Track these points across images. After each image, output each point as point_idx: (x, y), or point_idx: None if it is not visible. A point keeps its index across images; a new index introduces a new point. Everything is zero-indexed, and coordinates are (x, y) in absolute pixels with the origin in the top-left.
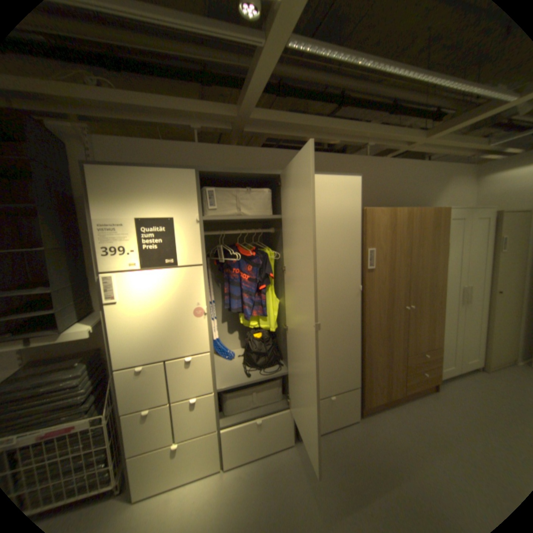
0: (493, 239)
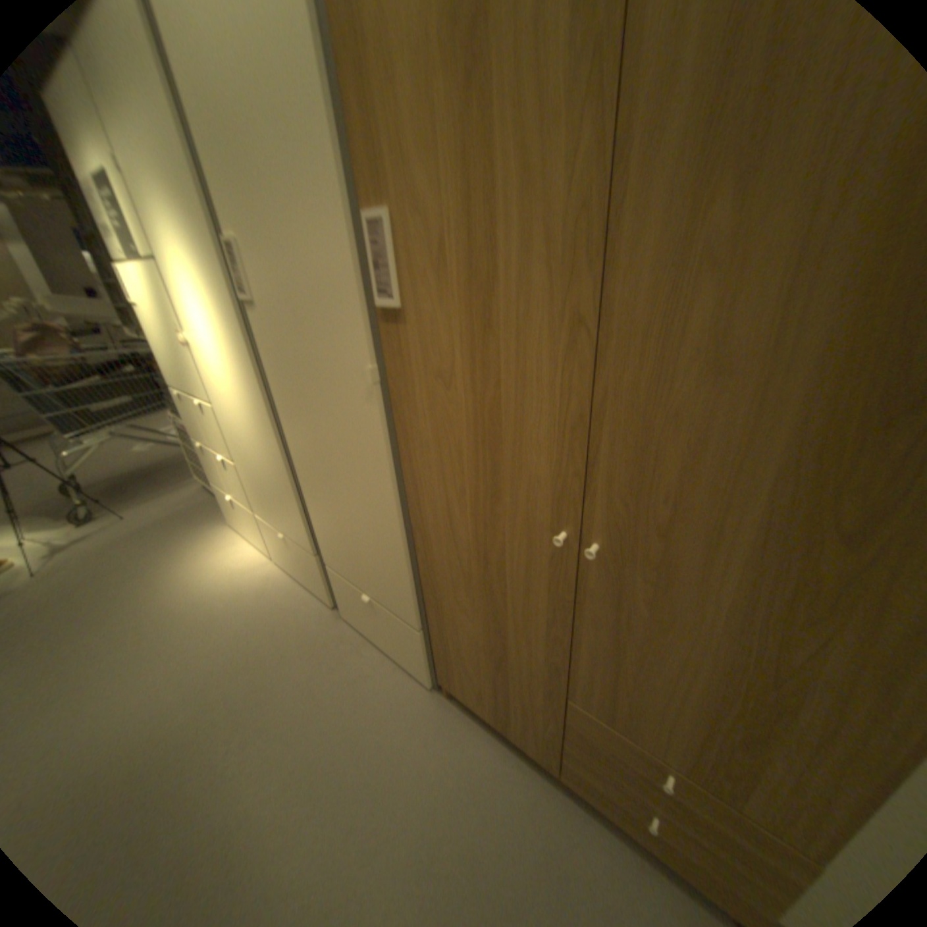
0: None
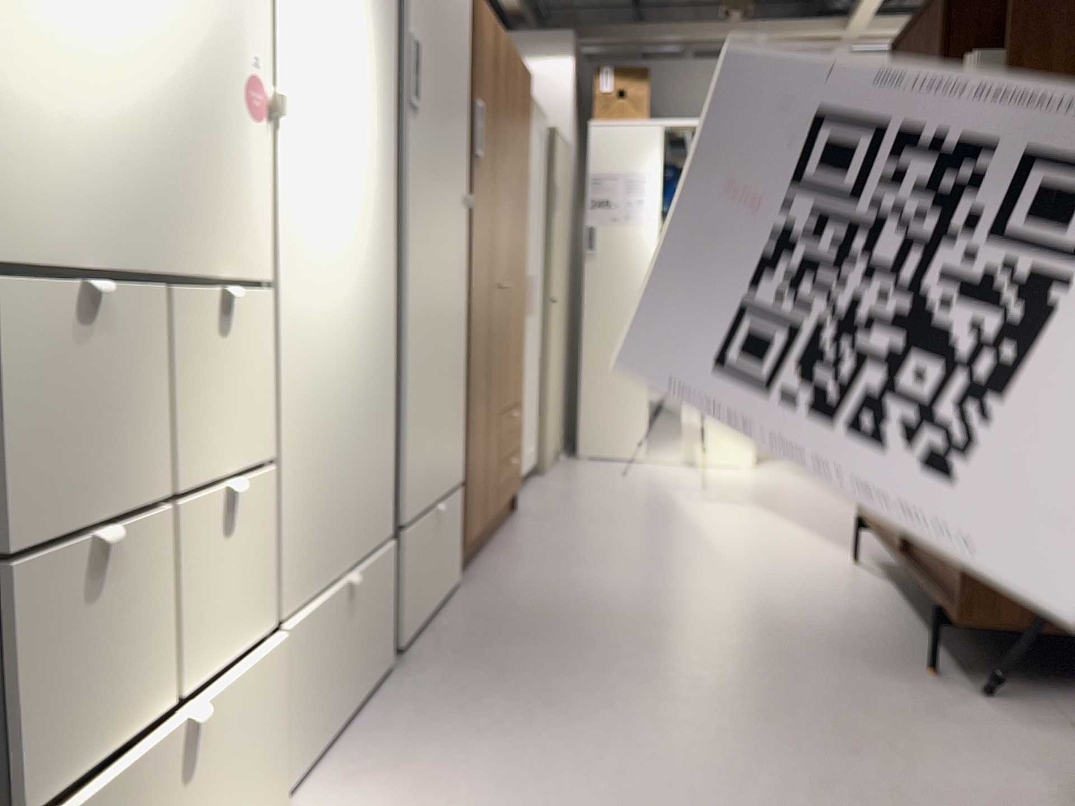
0: (544, 182)
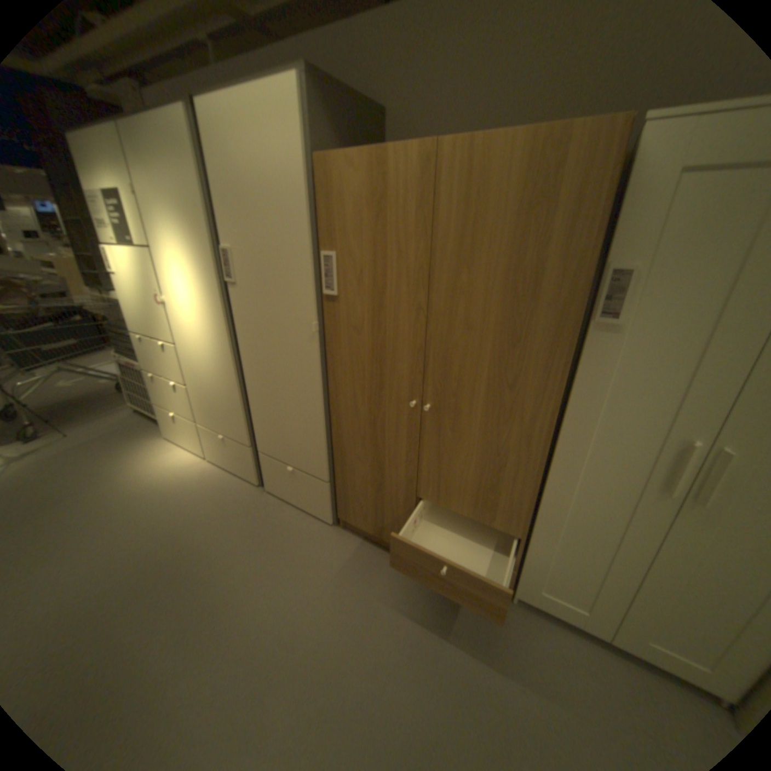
0: None
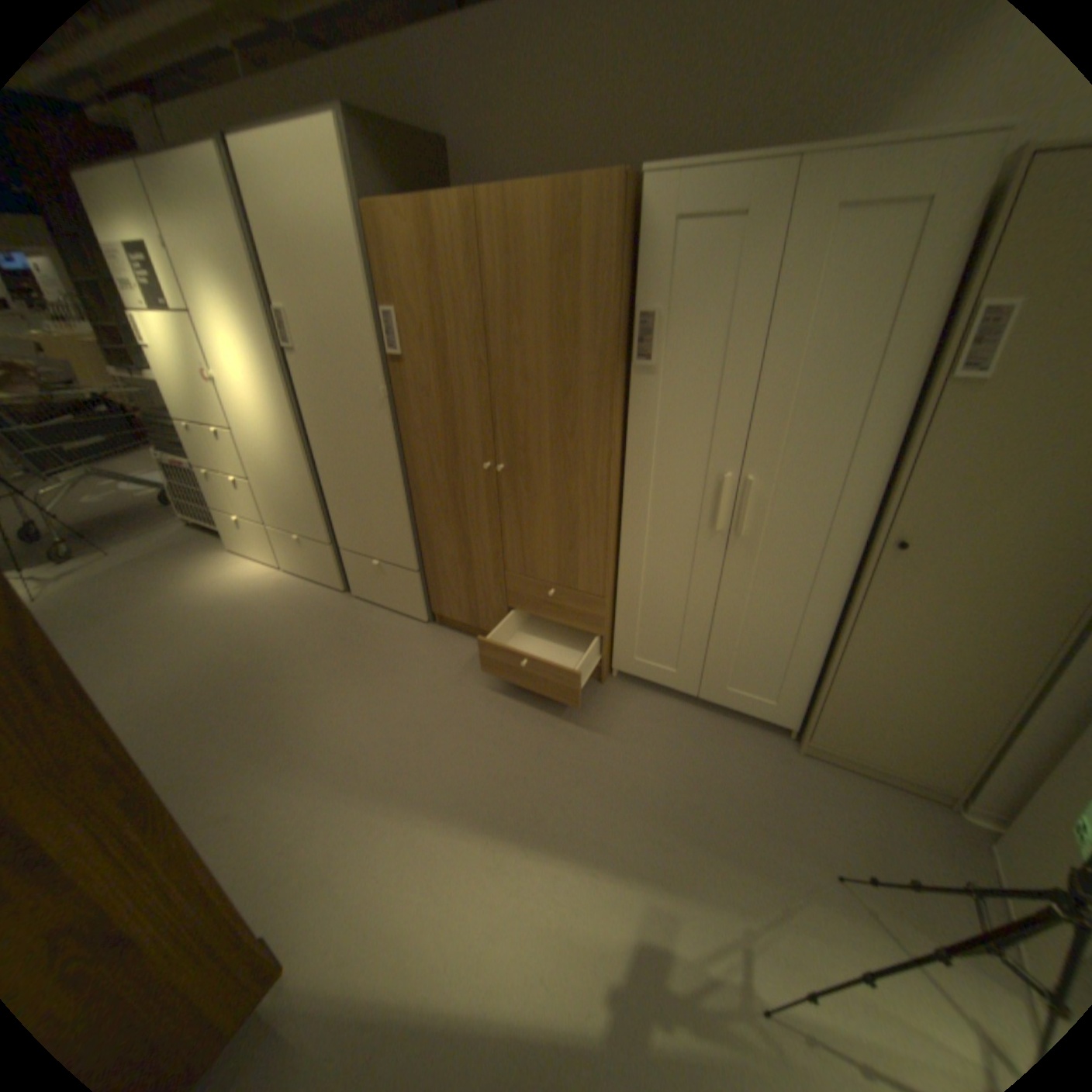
0: (929, 308)
